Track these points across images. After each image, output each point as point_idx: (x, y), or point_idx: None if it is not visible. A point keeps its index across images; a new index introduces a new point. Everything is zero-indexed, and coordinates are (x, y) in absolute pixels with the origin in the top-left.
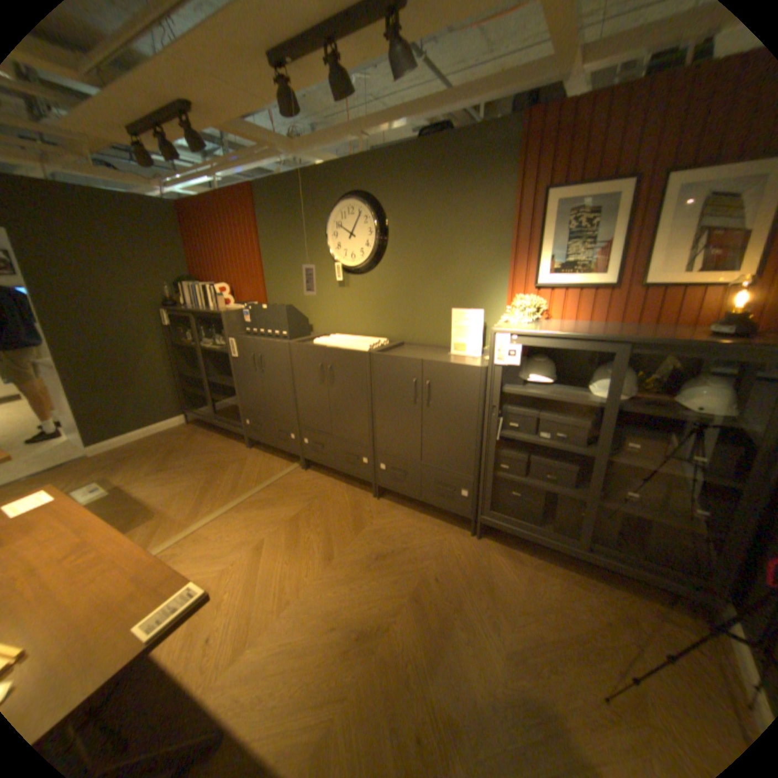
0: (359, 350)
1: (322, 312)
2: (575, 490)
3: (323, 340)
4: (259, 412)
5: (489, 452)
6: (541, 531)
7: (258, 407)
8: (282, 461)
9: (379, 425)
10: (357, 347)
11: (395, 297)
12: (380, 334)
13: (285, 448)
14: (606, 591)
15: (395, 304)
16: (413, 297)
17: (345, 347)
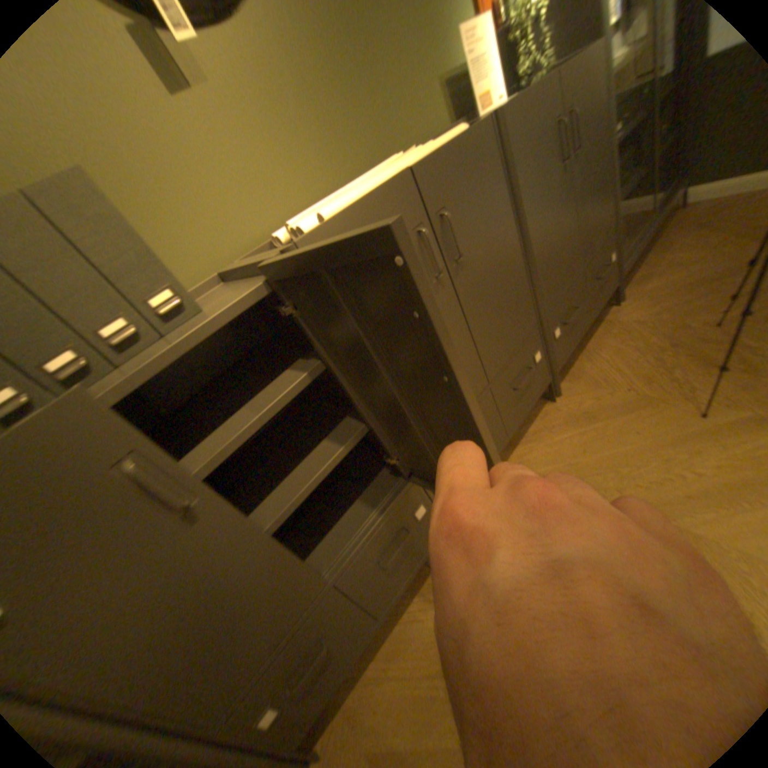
0: (453, 138)
1: (165, 218)
2: (633, 172)
3: (329, 209)
4: (298, 620)
5: (618, 175)
6: (645, 227)
7: (286, 612)
8: (414, 607)
9: (541, 262)
10: (443, 139)
11: (335, 65)
12: (347, 179)
13: (416, 566)
14: (666, 237)
15: (343, 83)
16: (366, 52)
17: (420, 158)
